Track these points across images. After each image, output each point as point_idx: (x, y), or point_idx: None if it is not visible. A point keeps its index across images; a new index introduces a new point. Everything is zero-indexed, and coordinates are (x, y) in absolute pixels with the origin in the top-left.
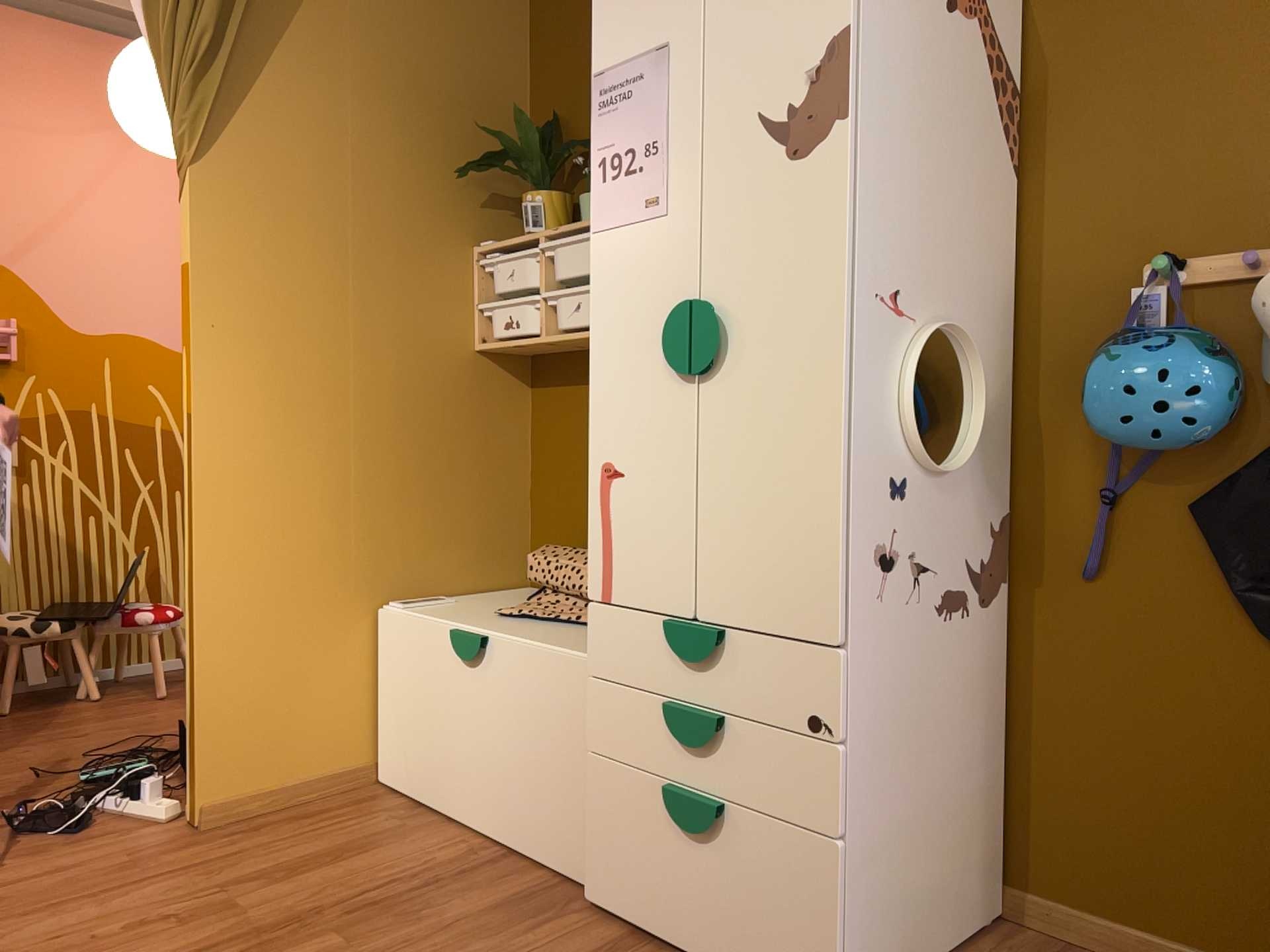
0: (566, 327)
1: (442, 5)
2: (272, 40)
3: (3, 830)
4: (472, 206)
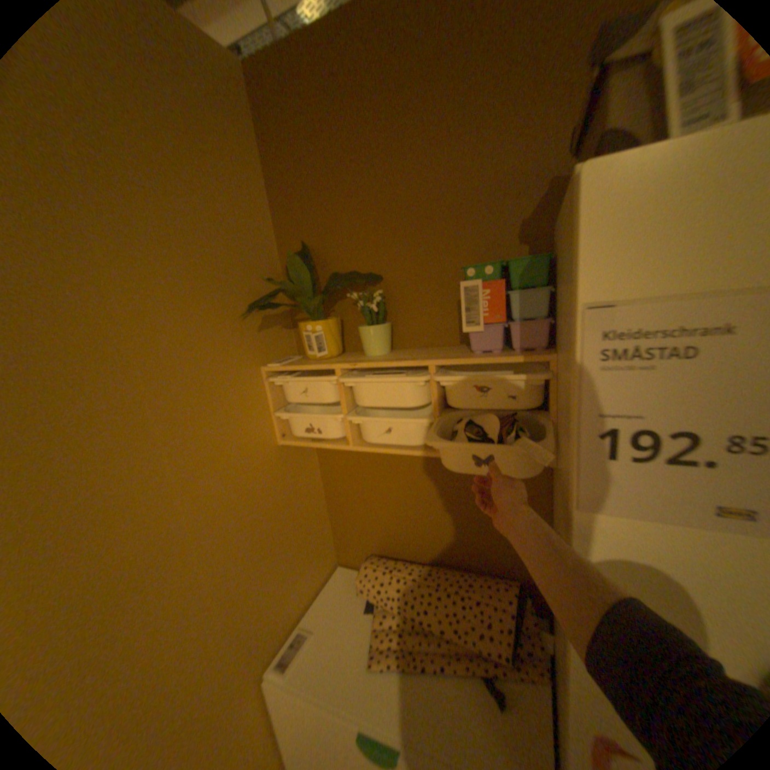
0: (376, 443)
1: (180, 138)
2: None
3: None
4: (252, 332)
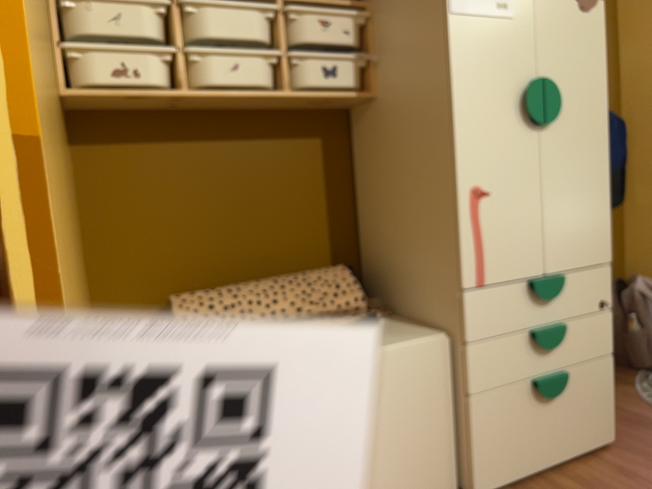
0: (219, 86)
1: None
2: None
3: None
4: None
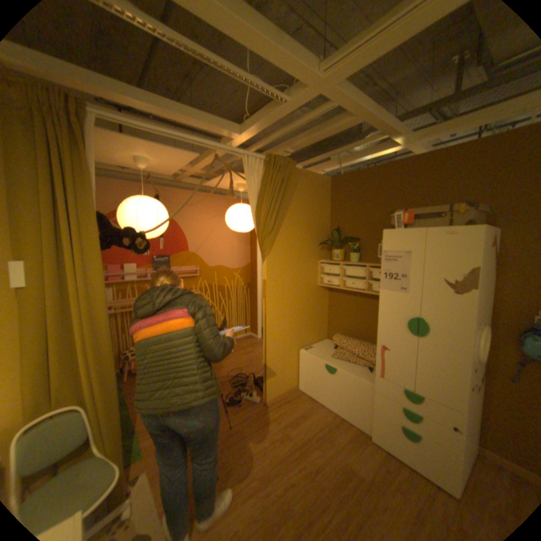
0: (348, 287)
1: (312, 202)
2: (280, 222)
3: (224, 405)
4: (317, 250)
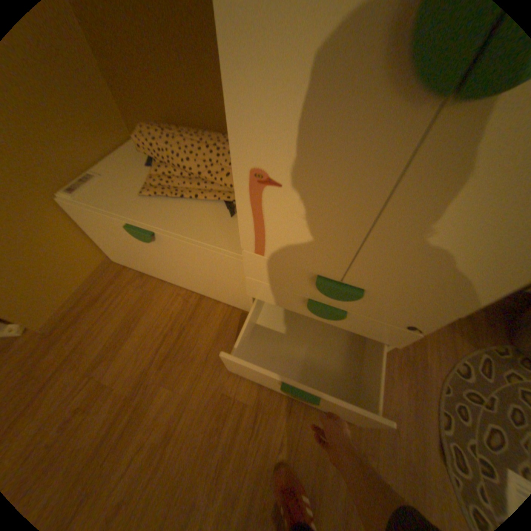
0: None
1: None
2: None
3: None
4: None
